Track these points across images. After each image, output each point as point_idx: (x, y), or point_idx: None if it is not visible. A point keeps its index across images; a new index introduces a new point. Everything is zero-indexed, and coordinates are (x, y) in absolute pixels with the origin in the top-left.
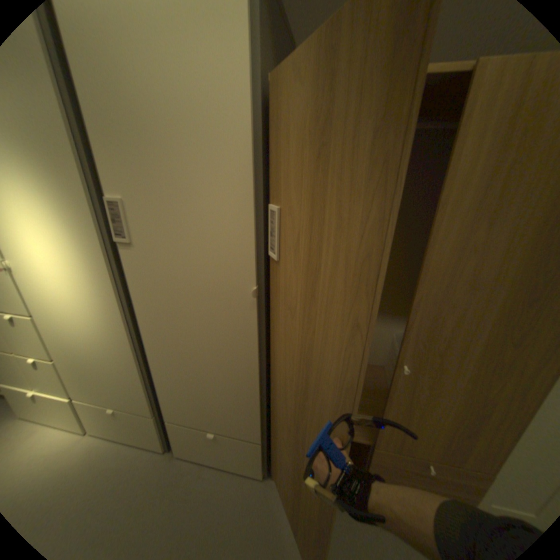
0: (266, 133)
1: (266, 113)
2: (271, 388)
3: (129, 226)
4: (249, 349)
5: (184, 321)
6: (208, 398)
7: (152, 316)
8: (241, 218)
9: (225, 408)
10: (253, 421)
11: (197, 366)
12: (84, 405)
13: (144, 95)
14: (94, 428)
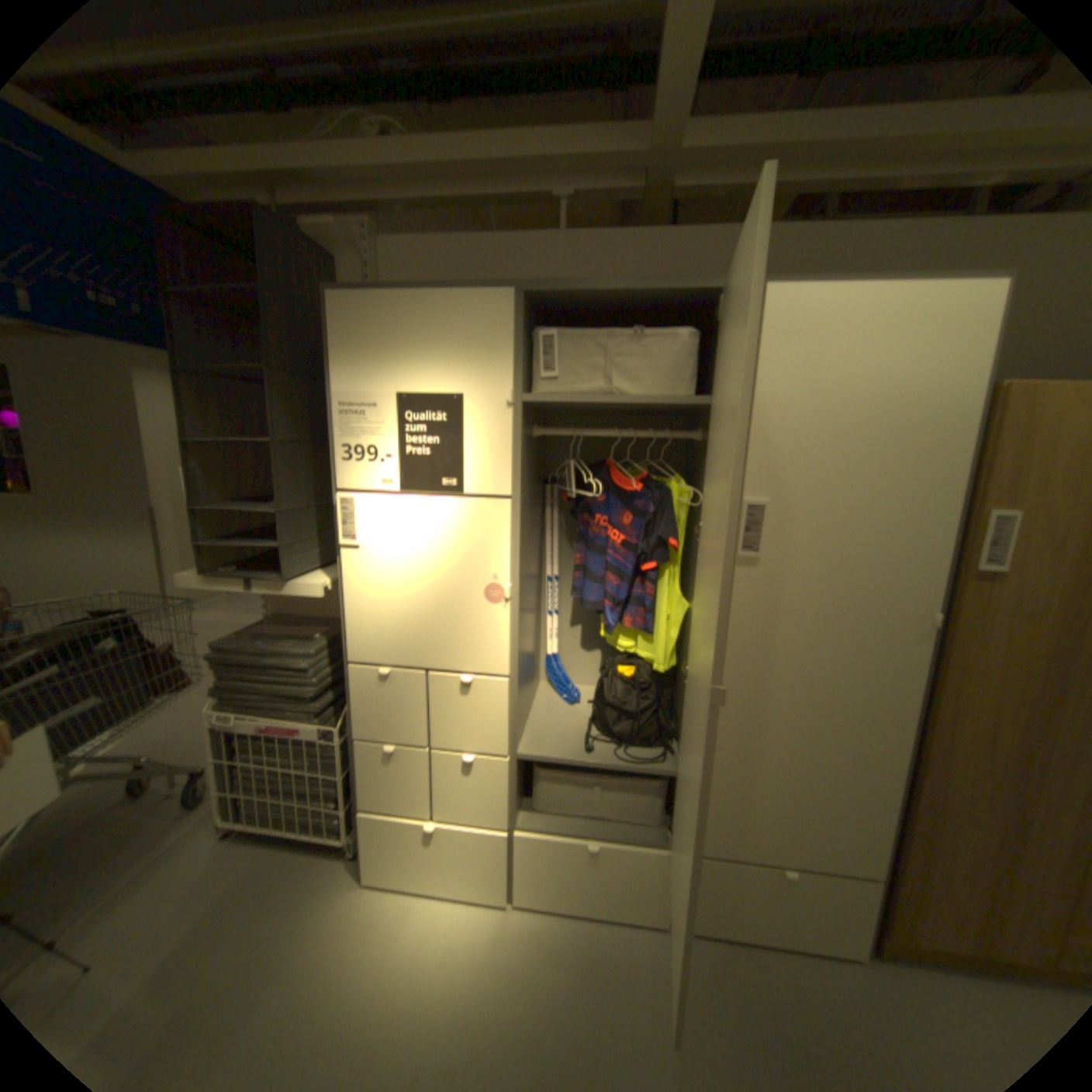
0: (984, 435)
1: (988, 416)
2: (929, 771)
3: (769, 537)
4: (906, 709)
5: (809, 670)
6: (808, 801)
7: (753, 665)
8: (942, 527)
9: (836, 819)
10: (882, 838)
11: (807, 745)
12: (538, 843)
13: (850, 394)
14: (537, 893)
